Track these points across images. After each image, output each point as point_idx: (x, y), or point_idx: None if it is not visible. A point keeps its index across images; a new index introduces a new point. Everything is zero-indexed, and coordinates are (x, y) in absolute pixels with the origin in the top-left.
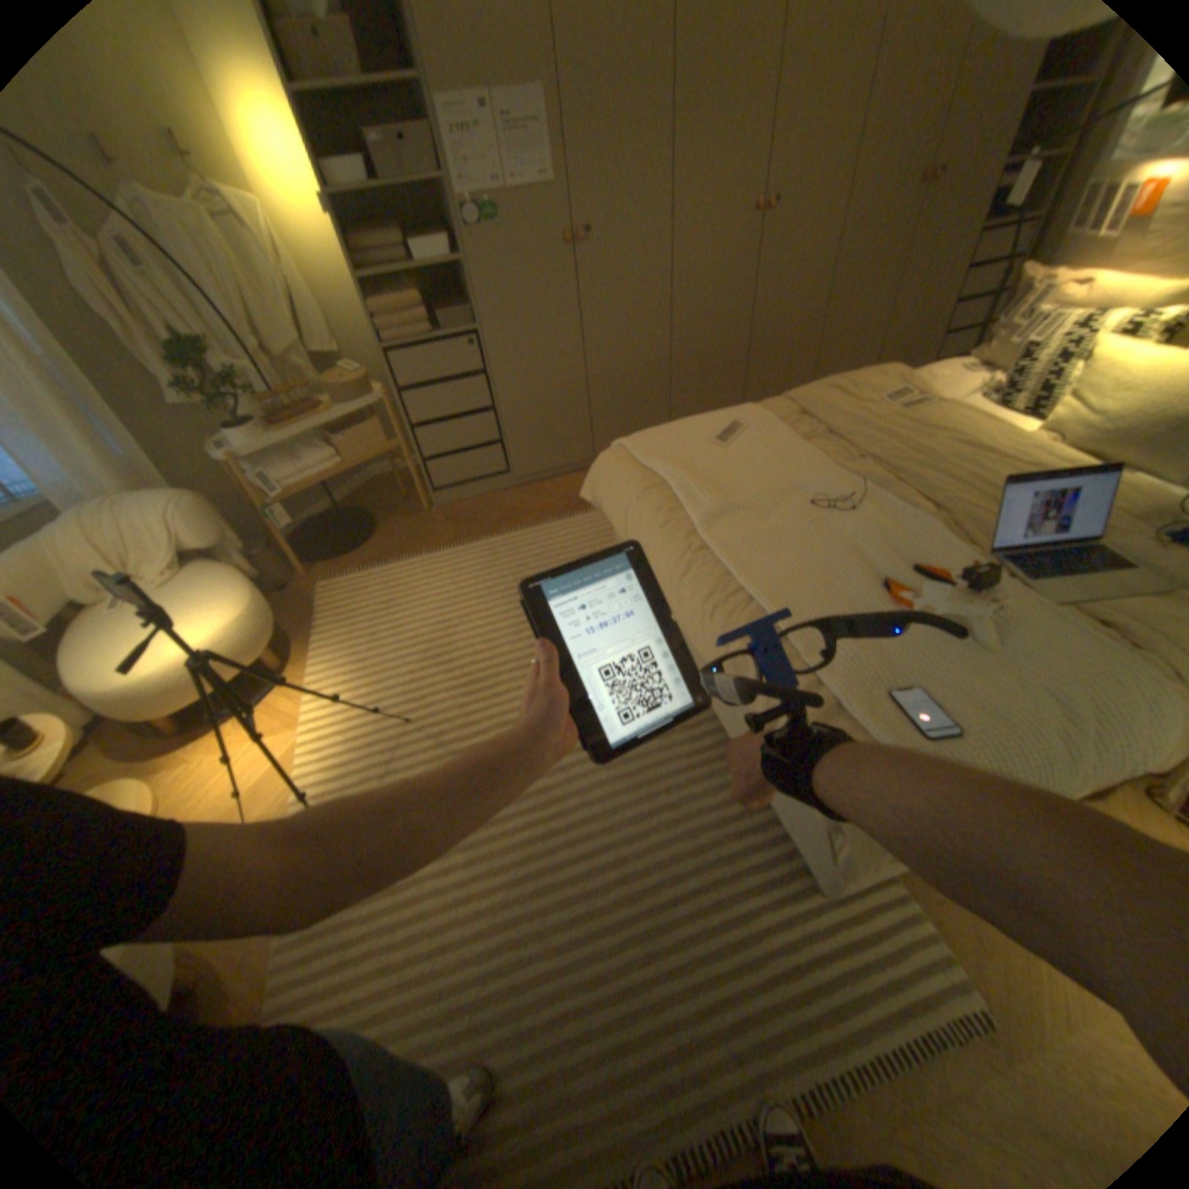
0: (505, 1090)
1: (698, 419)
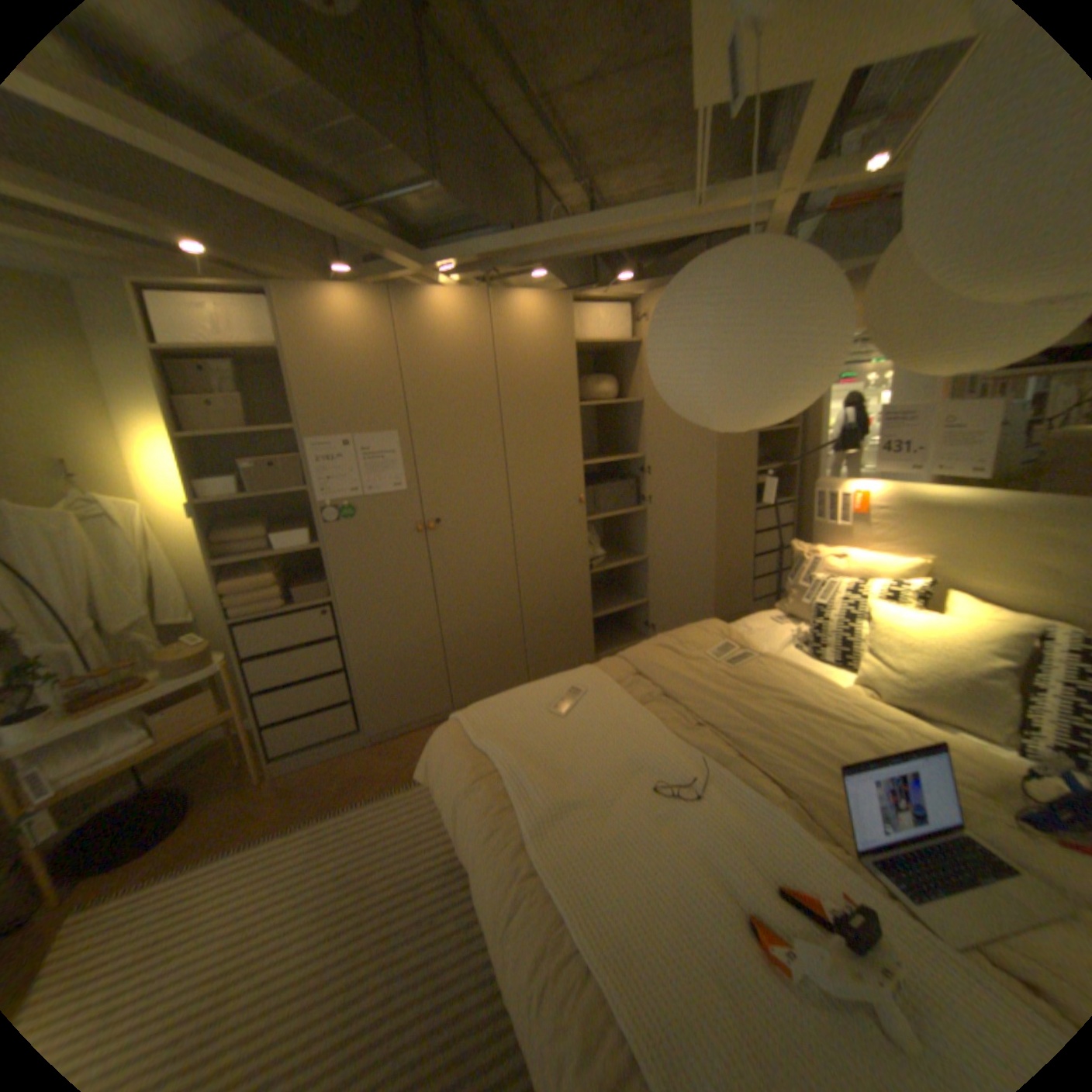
0: None
1: (541, 684)
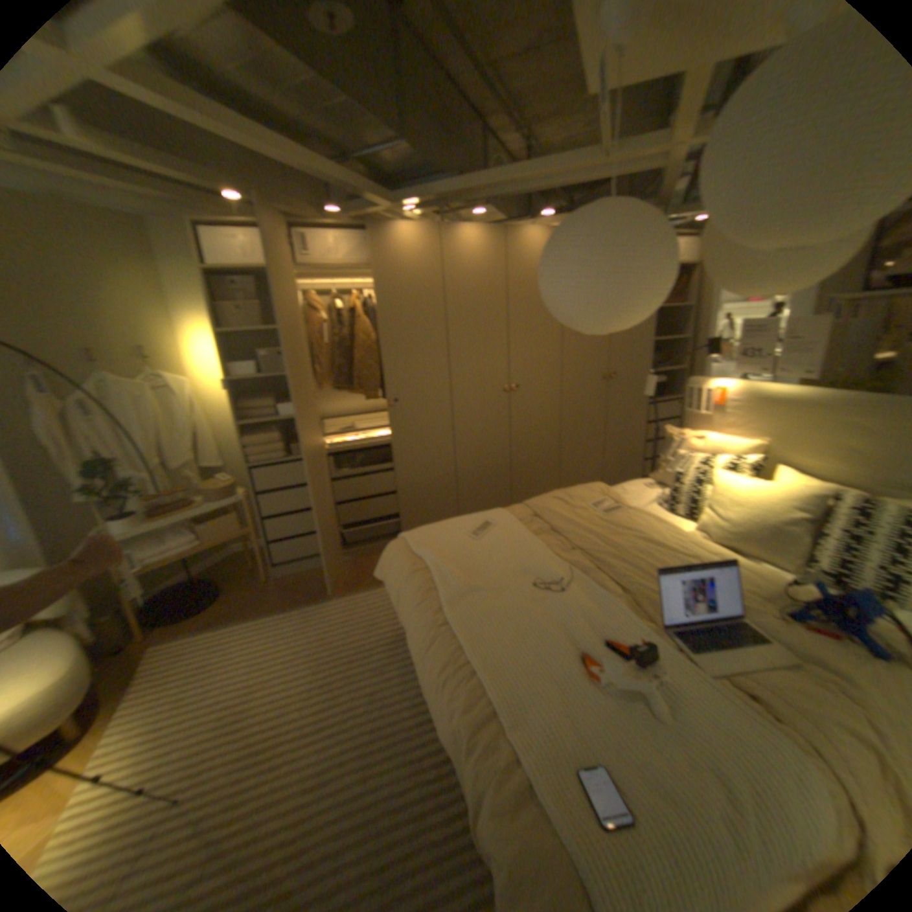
0: None
1: (462, 518)
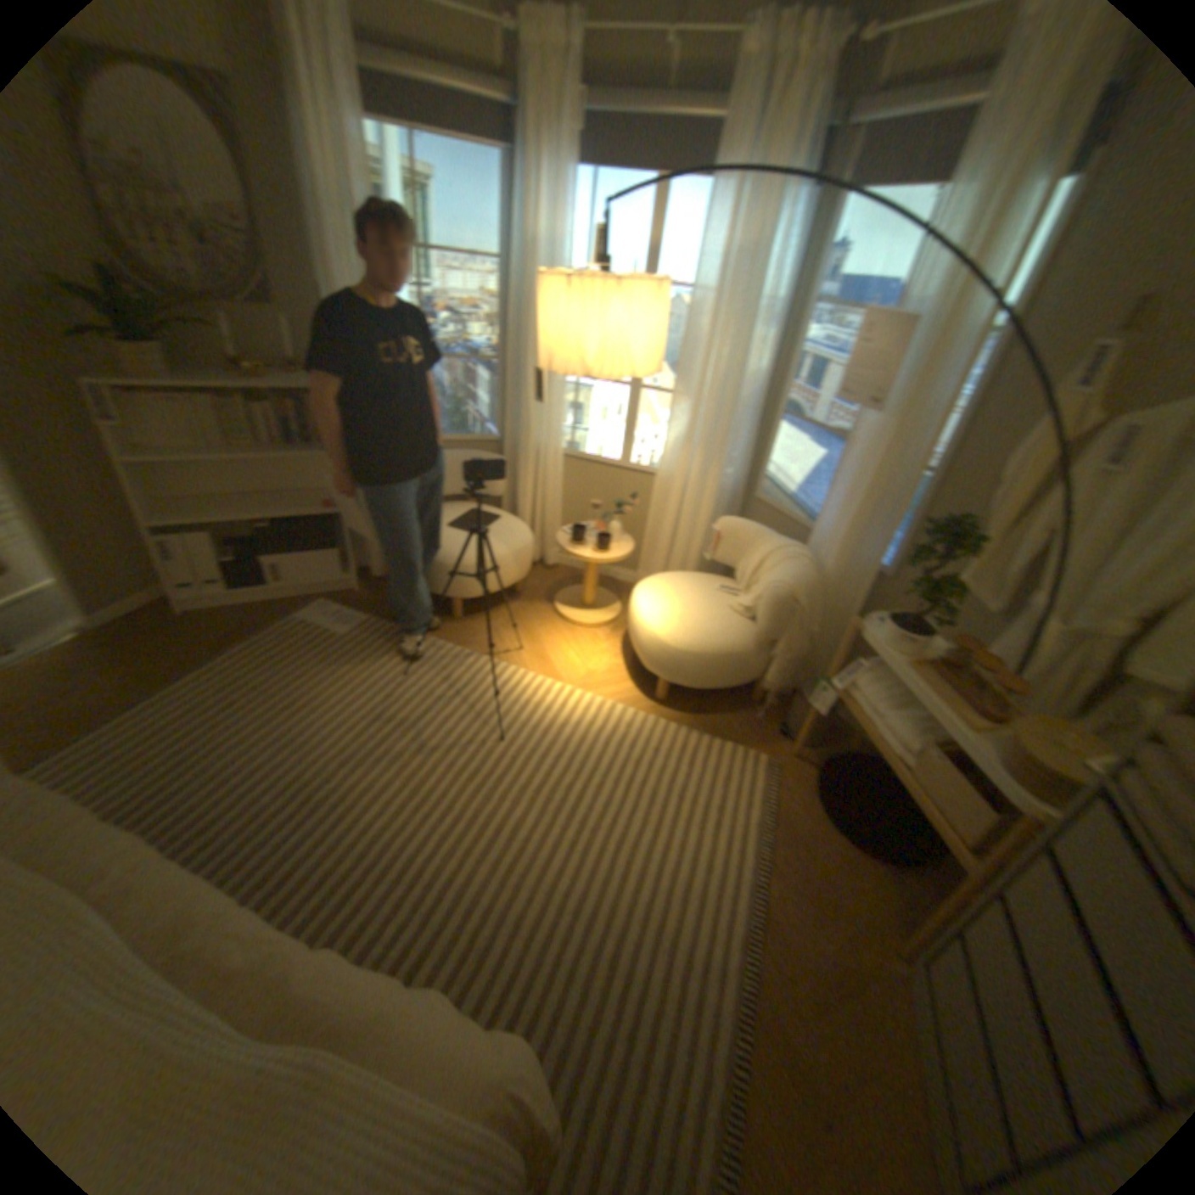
0: (245, 679)
1: None
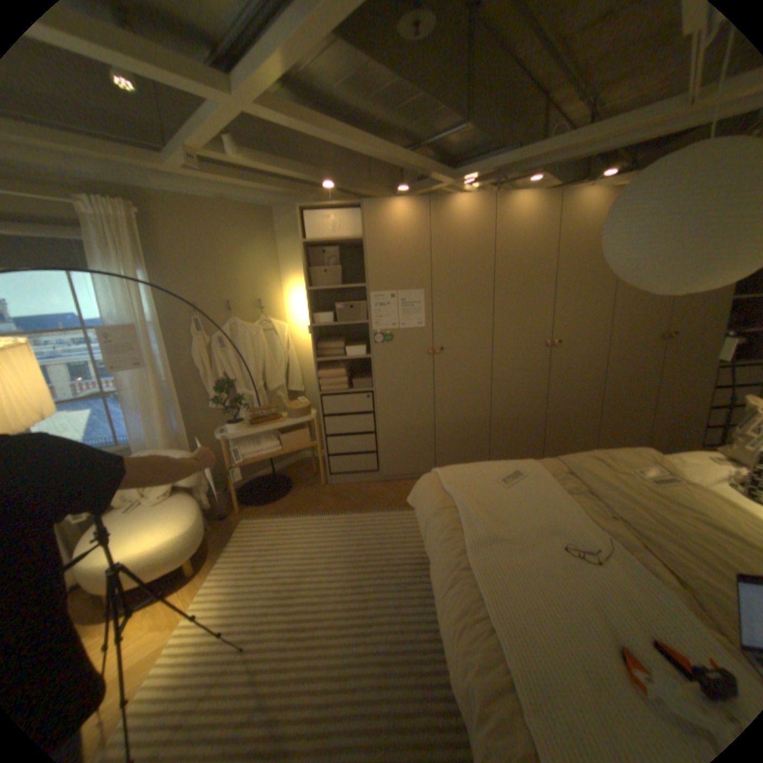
0: None
1: (495, 464)
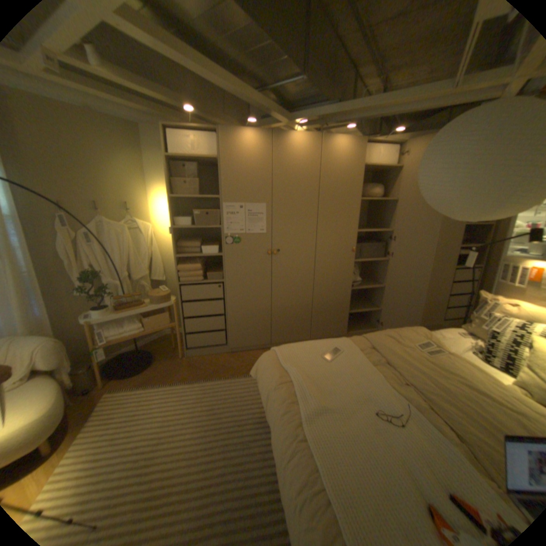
0: None
1: (319, 342)
